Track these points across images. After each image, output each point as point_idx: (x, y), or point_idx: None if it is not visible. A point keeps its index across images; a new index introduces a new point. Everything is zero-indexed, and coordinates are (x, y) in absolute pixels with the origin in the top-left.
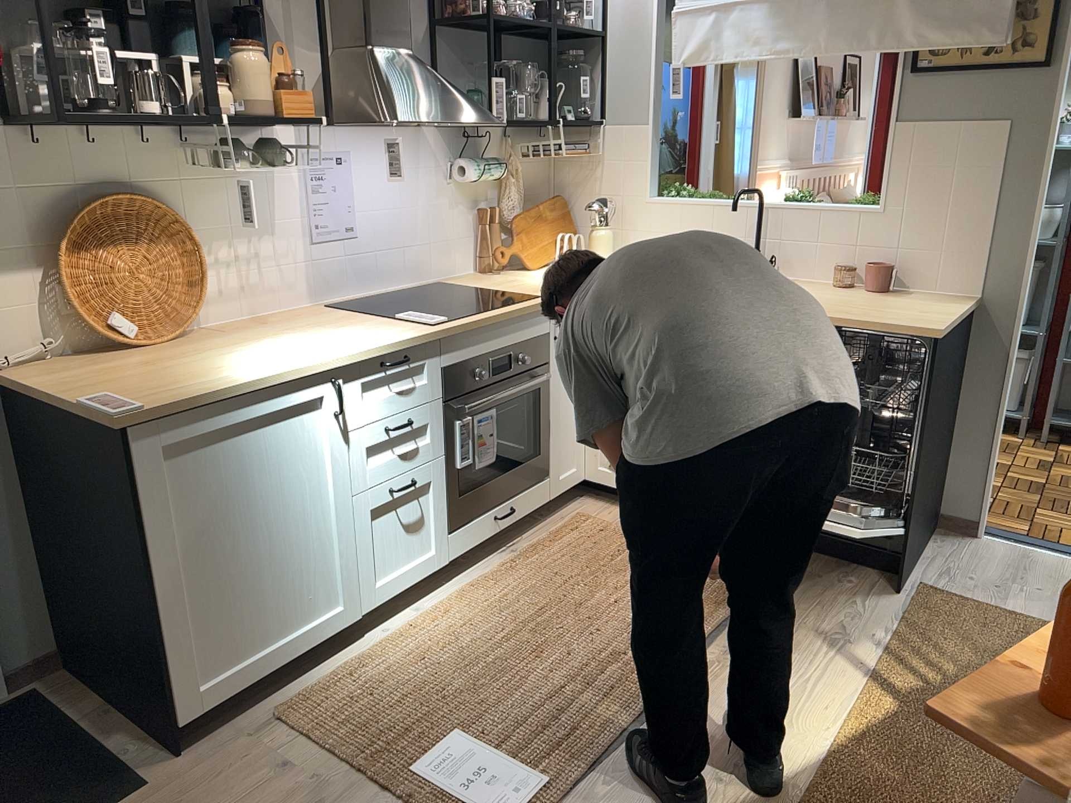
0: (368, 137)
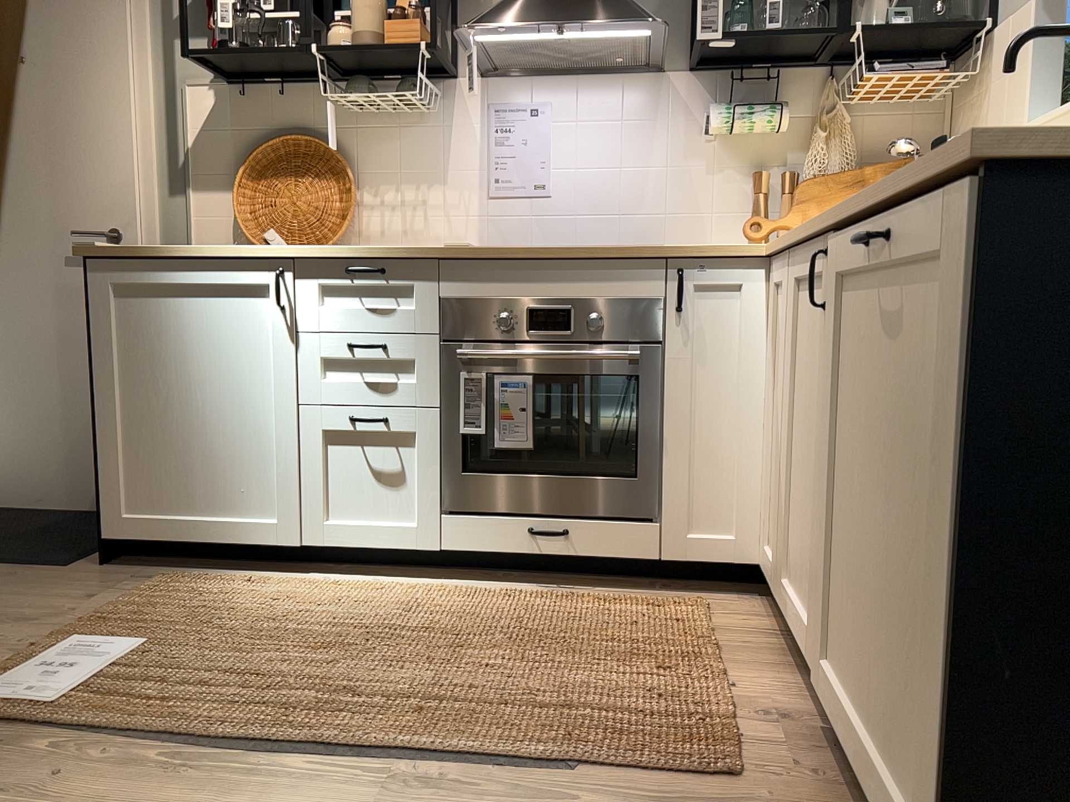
0: (576, 85)
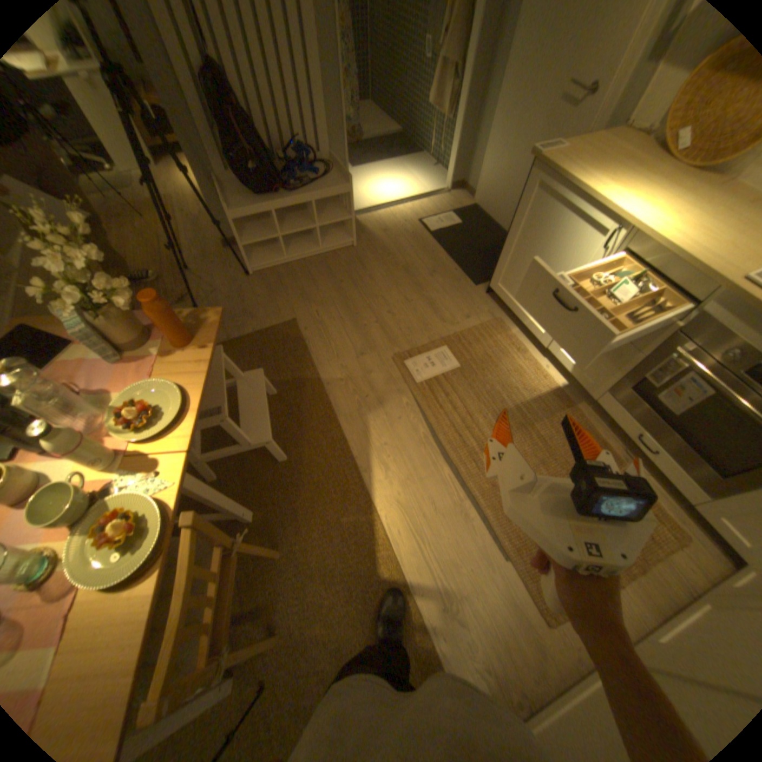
0: None
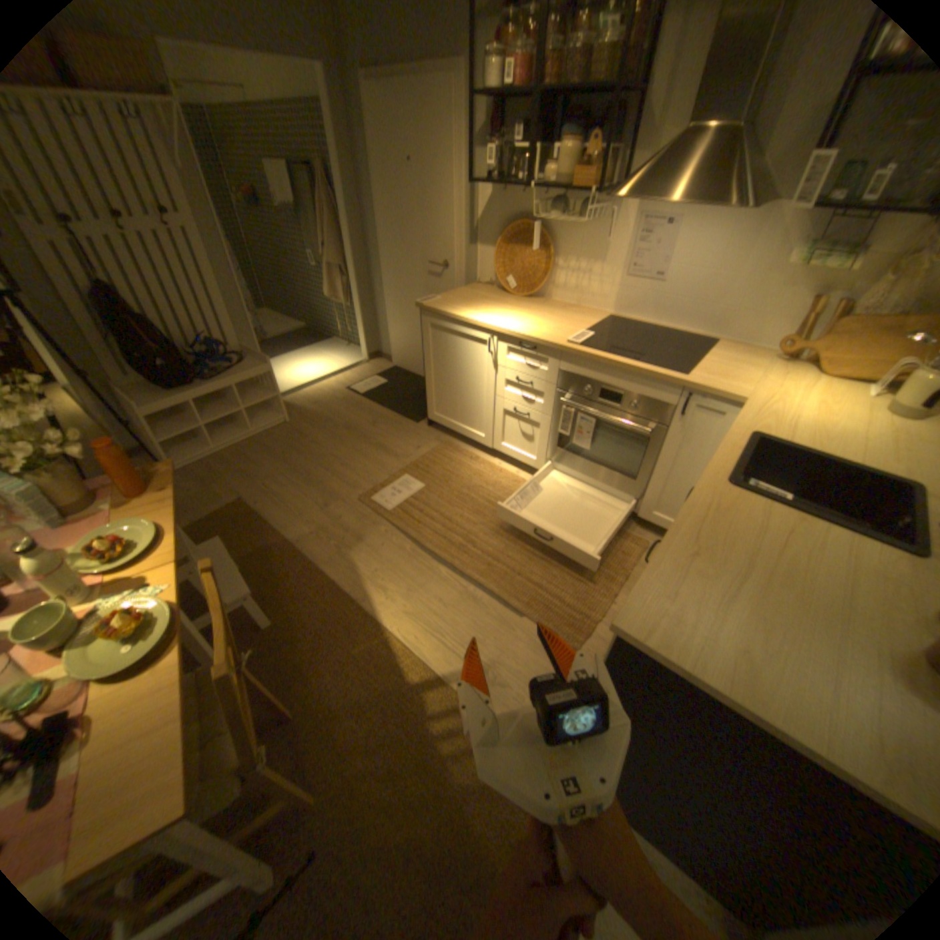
0: (707, 204)
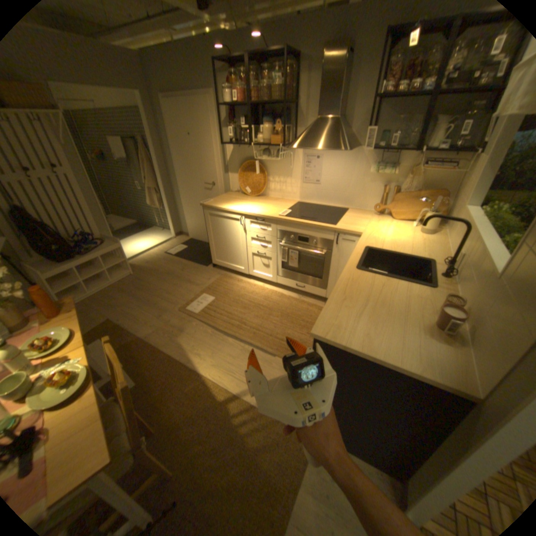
0: (332, 149)
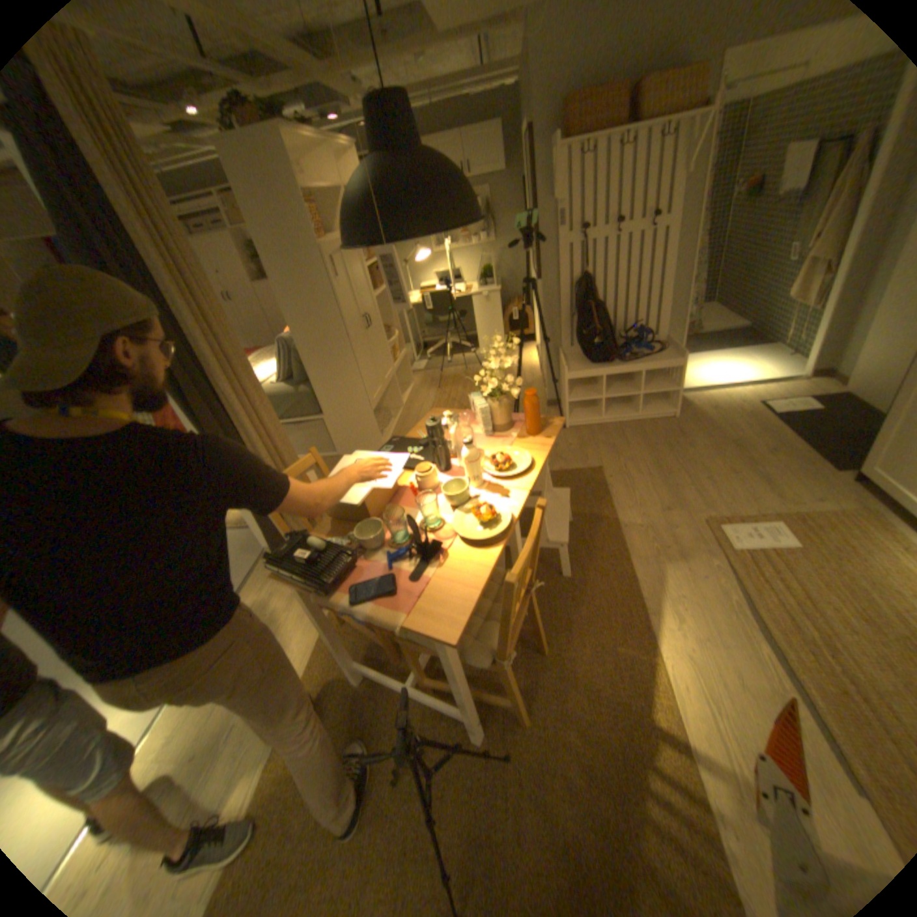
0: None
